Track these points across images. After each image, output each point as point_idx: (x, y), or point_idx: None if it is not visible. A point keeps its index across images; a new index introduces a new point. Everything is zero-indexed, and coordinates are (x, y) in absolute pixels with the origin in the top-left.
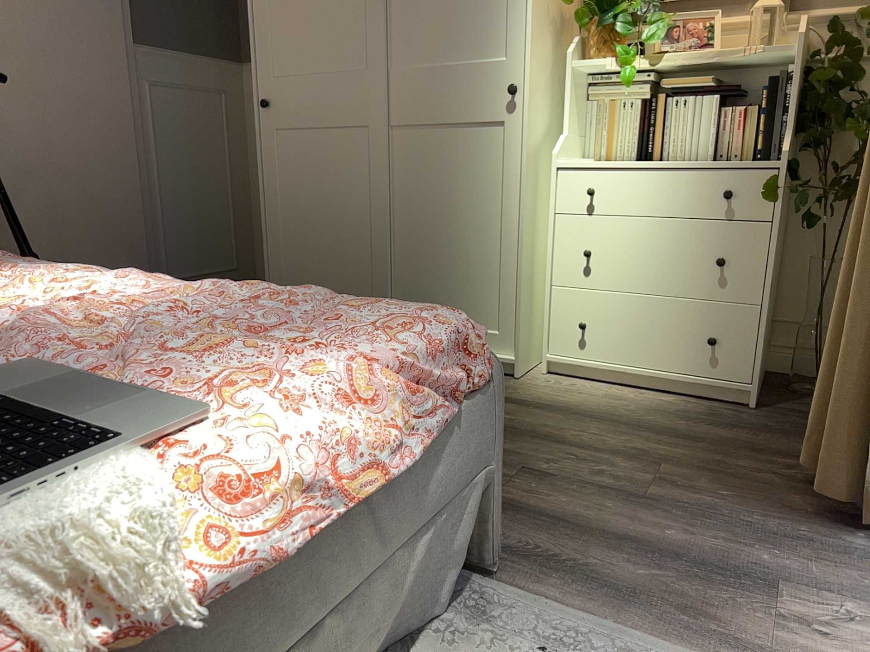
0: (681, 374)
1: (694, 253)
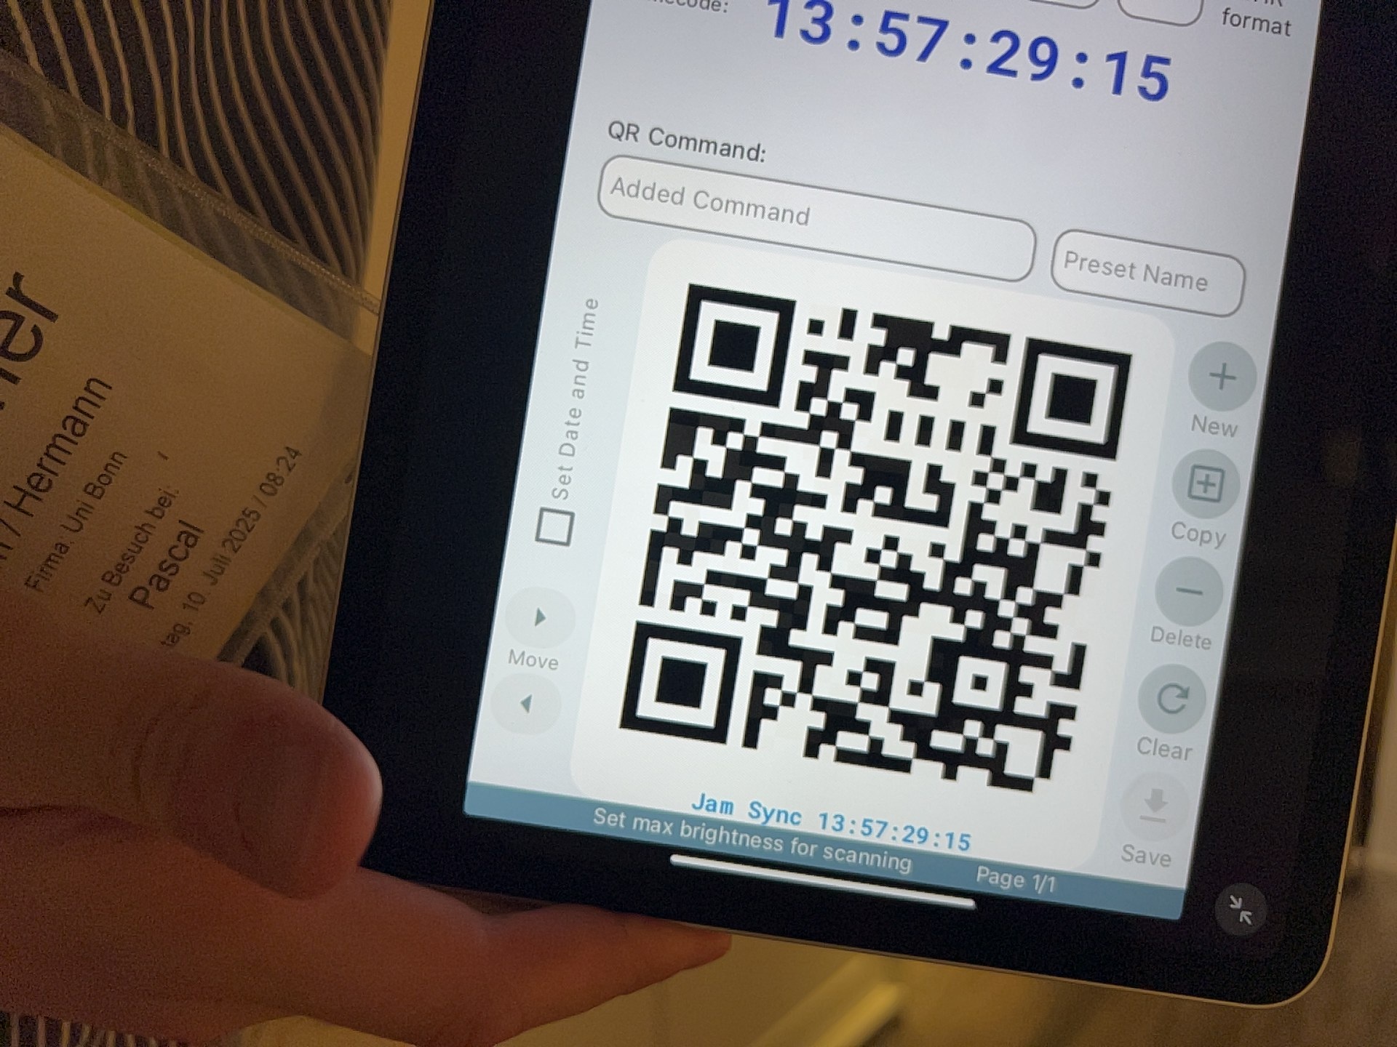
0: None
1: None
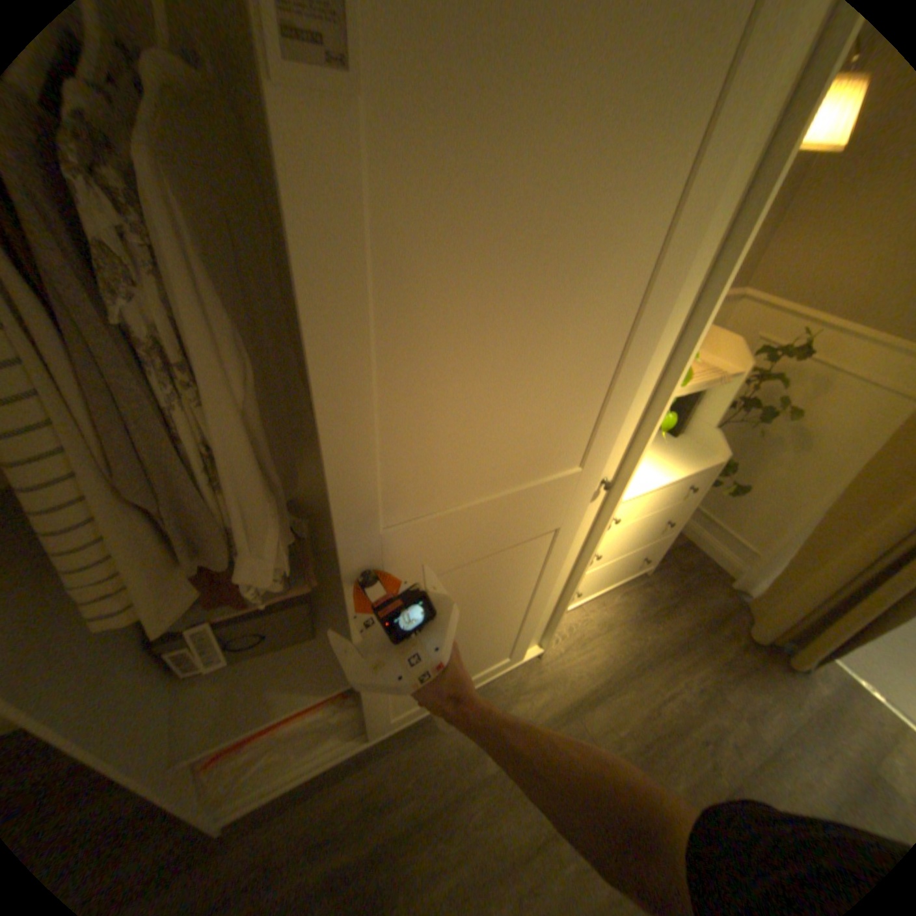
0: (623, 582)
1: (658, 524)
